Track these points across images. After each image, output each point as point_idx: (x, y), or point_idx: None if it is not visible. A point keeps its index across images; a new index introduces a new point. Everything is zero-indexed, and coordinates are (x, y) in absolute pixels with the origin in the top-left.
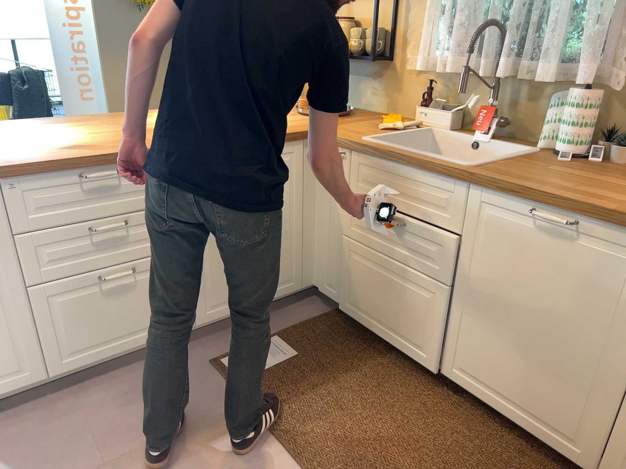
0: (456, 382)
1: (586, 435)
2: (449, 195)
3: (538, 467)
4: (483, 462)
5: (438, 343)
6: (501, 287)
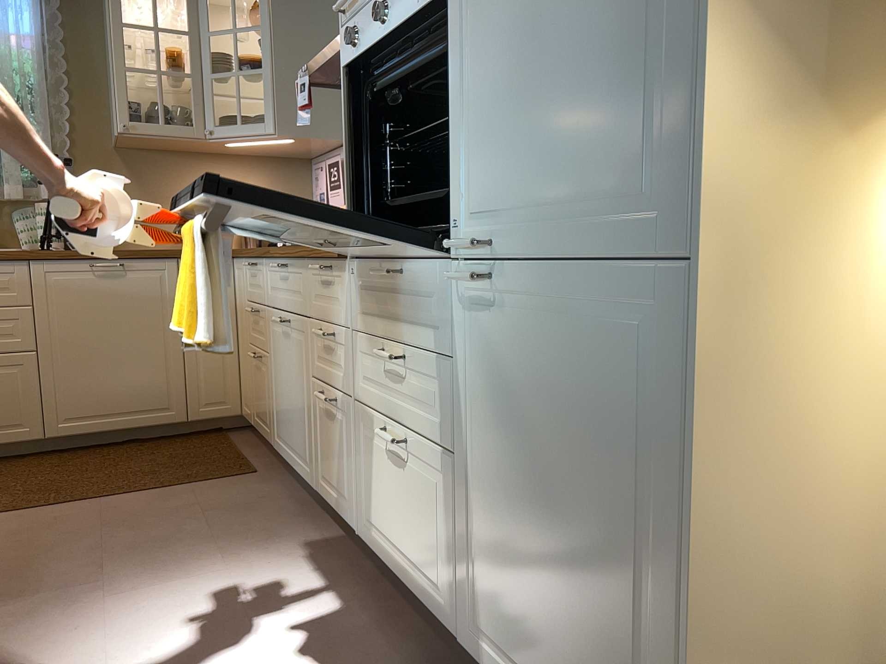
0: (64, 436)
1: (173, 397)
2: (9, 277)
3: (154, 445)
4: (127, 456)
5: (35, 412)
6: (82, 330)
